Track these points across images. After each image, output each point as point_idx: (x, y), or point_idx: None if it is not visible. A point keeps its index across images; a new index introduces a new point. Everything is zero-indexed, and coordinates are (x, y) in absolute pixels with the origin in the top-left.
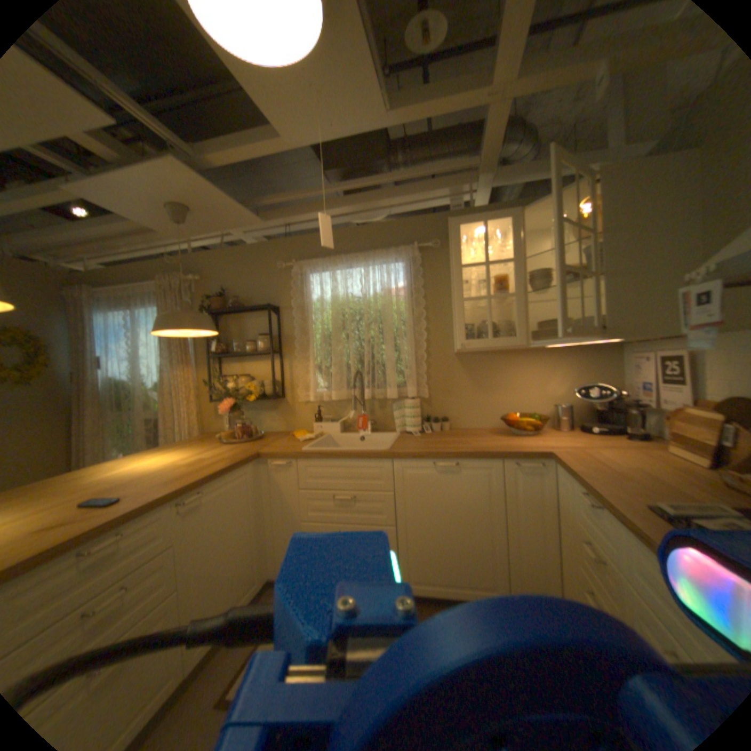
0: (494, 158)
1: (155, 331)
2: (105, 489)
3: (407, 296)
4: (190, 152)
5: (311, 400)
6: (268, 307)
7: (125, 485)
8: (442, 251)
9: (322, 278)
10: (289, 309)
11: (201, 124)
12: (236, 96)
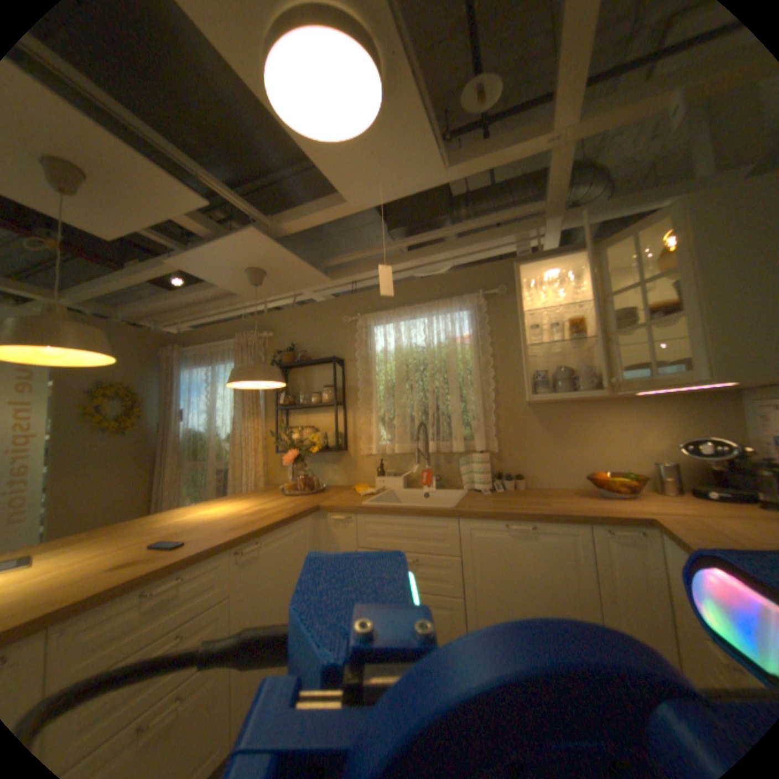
0: (562, 200)
1: (230, 384)
2: (174, 534)
3: (473, 344)
4: (269, 223)
5: (374, 453)
6: (334, 360)
7: (191, 530)
8: (511, 297)
9: (386, 329)
10: (355, 361)
11: (281, 200)
12: (311, 172)
